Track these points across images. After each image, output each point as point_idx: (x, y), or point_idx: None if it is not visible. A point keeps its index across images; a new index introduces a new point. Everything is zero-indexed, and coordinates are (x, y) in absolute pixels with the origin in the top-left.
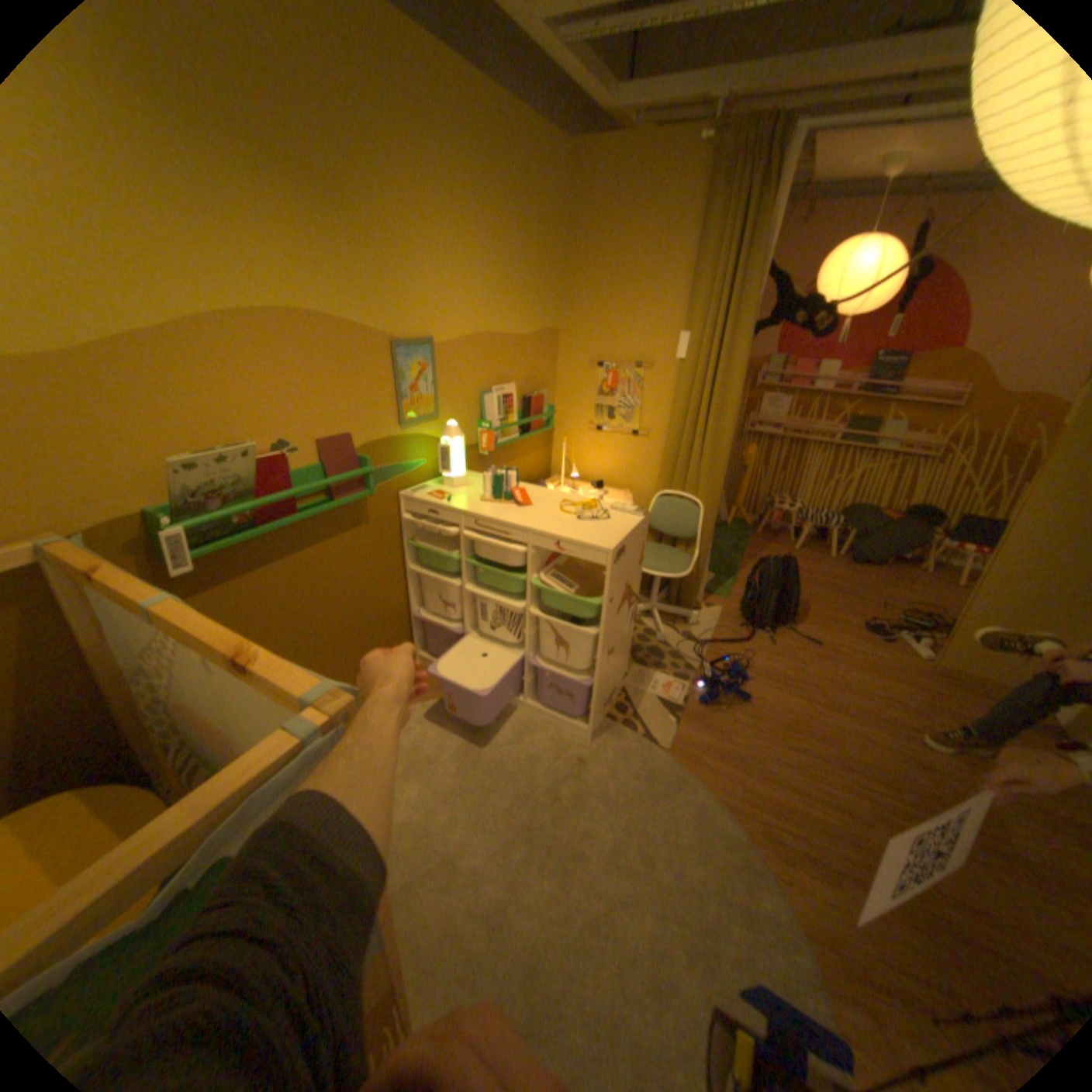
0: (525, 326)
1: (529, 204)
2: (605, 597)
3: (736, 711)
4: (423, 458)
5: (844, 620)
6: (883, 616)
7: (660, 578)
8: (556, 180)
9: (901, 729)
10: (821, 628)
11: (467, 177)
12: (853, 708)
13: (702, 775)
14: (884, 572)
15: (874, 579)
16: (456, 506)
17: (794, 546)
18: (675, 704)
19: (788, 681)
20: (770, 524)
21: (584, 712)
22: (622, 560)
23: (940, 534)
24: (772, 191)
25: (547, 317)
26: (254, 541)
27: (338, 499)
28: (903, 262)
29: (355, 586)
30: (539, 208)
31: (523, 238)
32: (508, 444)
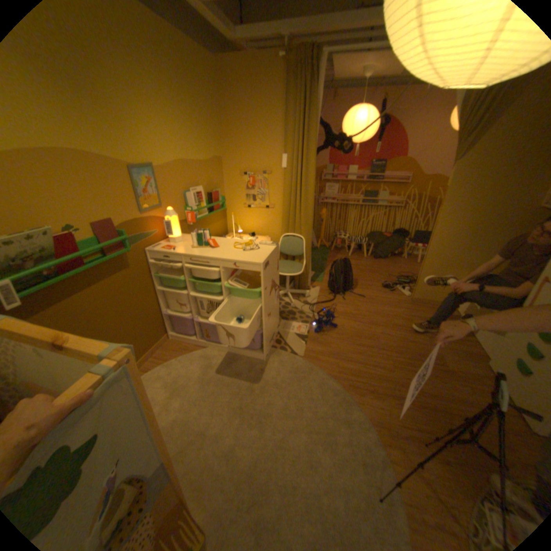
0: (203, 155)
1: (195, 89)
2: (262, 288)
3: (331, 333)
4: (156, 229)
5: (372, 284)
6: (388, 280)
7: (288, 276)
8: (208, 77)
9: (401, 327)
10: (363, 289)
11: (158, 74)
12: (380, 322)
13: (319, 364)
14: (386, 260)
15: (383, 264)
16: (178, 251)
17: (348, 254)
18: (303, 335)
19: (352, 315)
20: (336, 246)
21: (260, 346)
22: (268, 268)
23: (407, 240)
24: (315, 83)
25: (214, 150)
26: (59, 284)
27: (108, 255)
28: (377, 117)
29: (126, 302)
30: (201, 92)
31: (195, 108)
32: (202, 218)
